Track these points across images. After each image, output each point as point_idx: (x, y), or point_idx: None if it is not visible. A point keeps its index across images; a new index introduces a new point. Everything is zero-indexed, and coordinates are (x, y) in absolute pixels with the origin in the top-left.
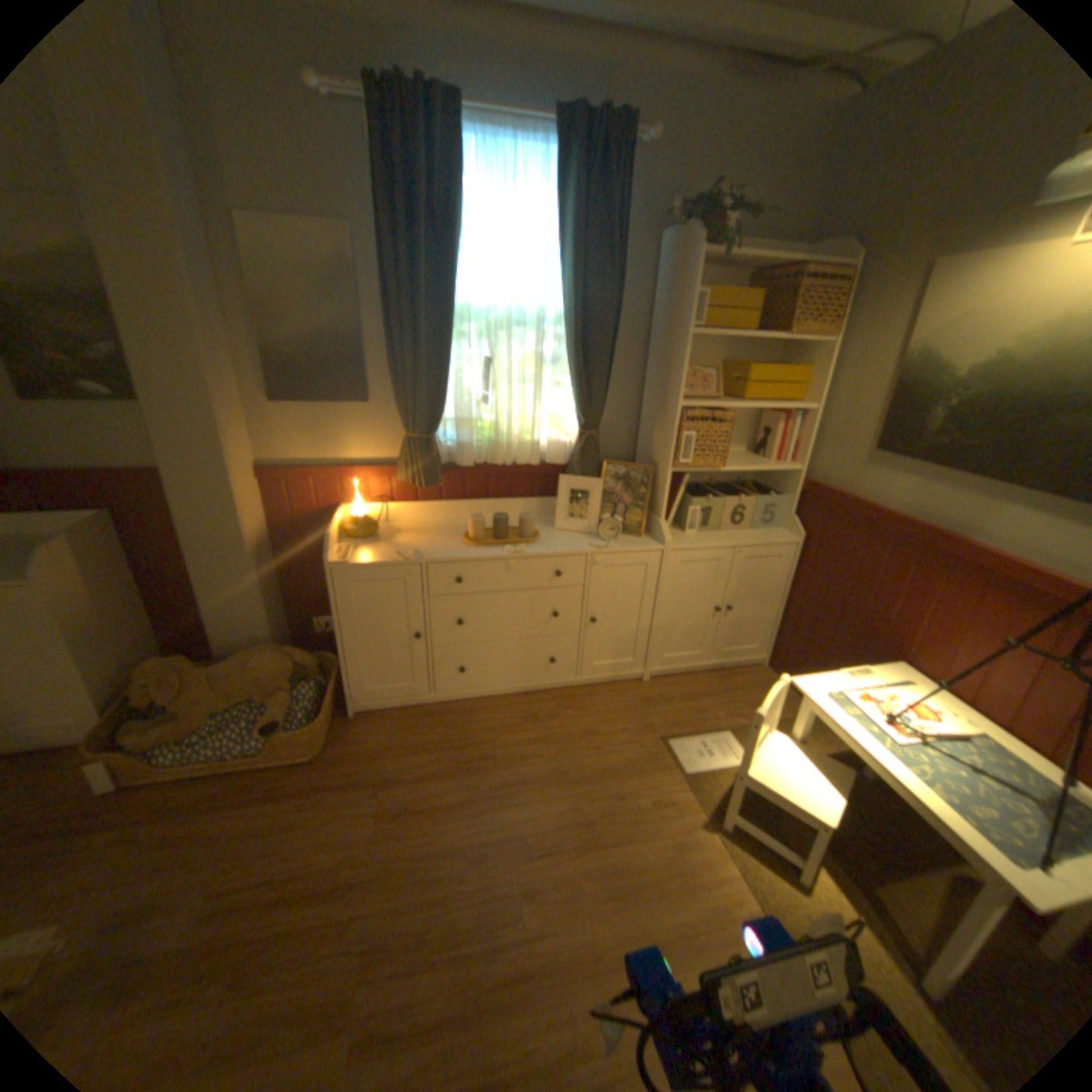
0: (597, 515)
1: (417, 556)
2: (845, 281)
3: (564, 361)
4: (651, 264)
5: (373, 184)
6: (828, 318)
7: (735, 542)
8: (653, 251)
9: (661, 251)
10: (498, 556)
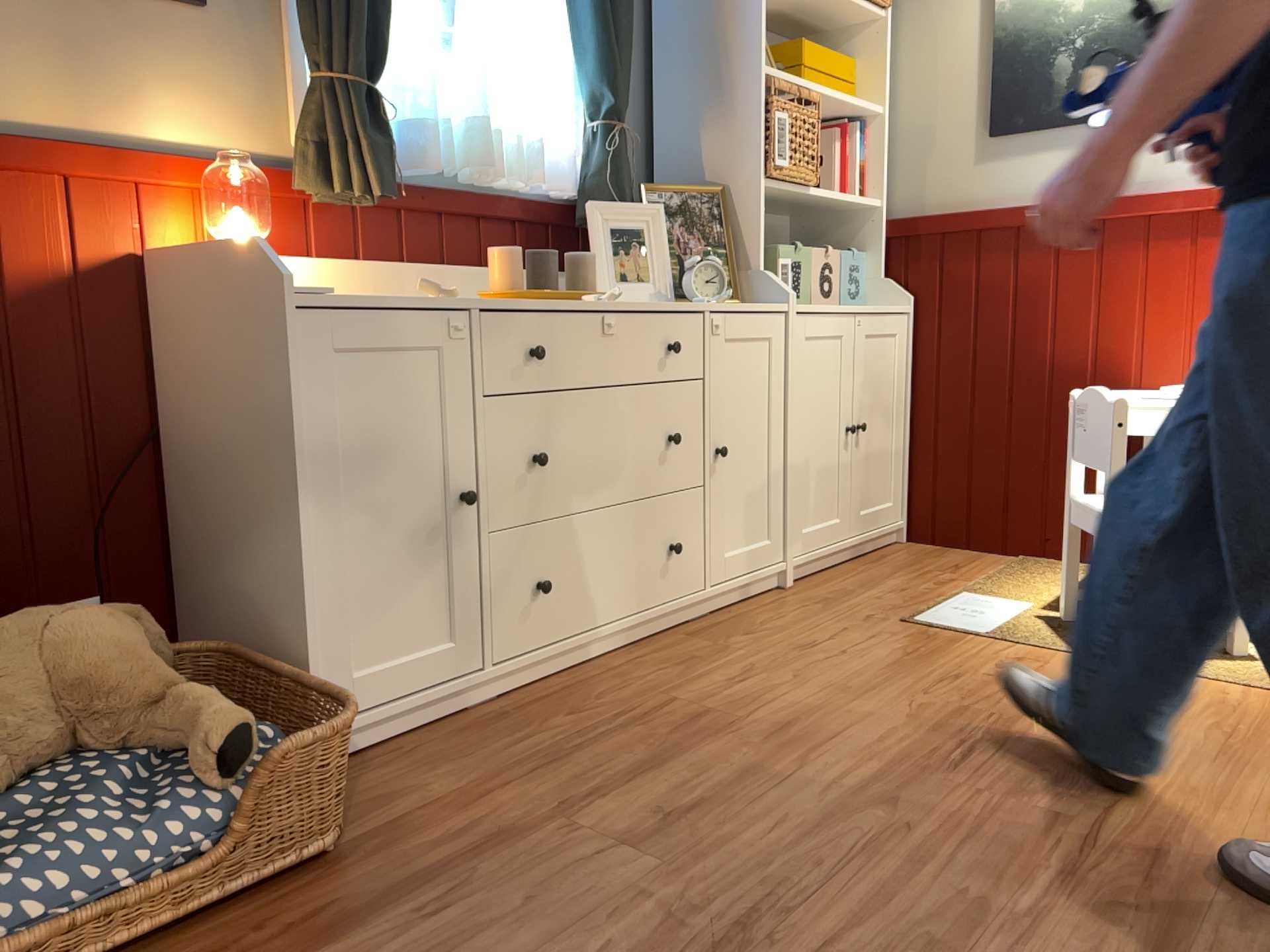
0: (670, 266)
1: (454, 292)
2: None
3: None
4: None
5: None
6: None
7: (849, 308)
8: None
9: None
10: (584, 304)
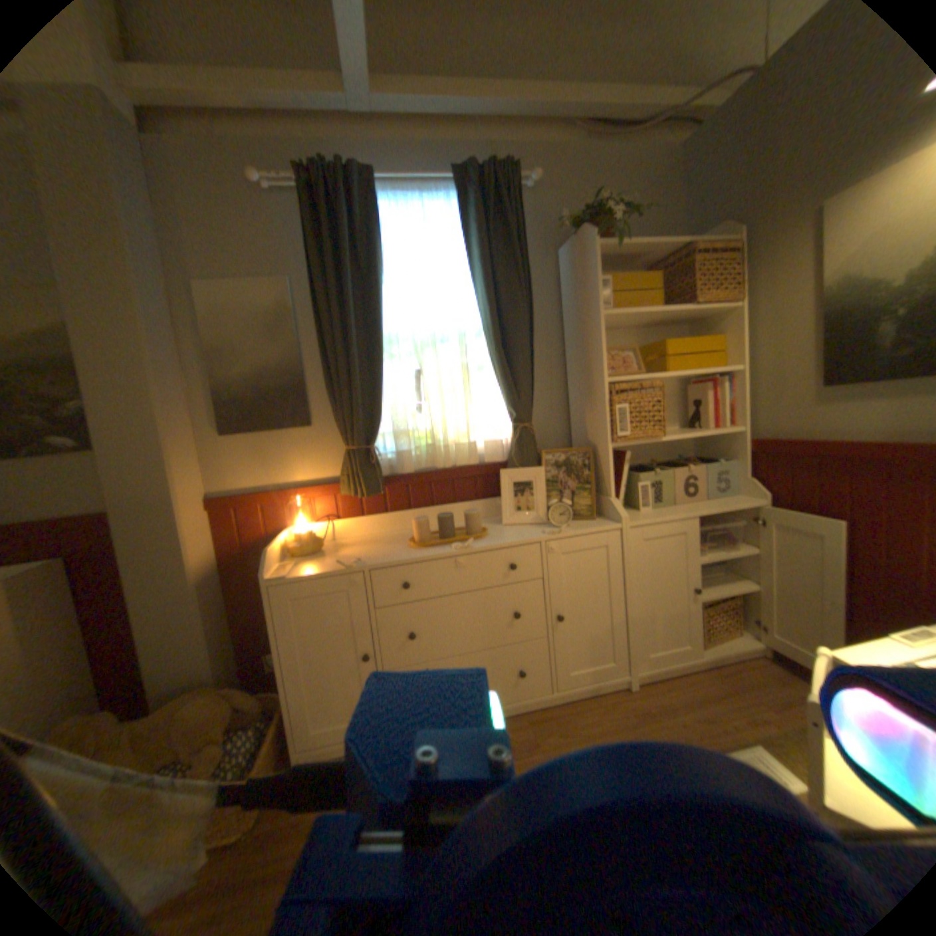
0: (544, 502)
1: (359, 561)
2: (734, 254)
3: (488, 364)
4: (553, 278)
5: (305, 239)
6: (728, 288)
7: (697, 511)
8: (552, 267)
9: (559, 267)
10: (445, 552)
